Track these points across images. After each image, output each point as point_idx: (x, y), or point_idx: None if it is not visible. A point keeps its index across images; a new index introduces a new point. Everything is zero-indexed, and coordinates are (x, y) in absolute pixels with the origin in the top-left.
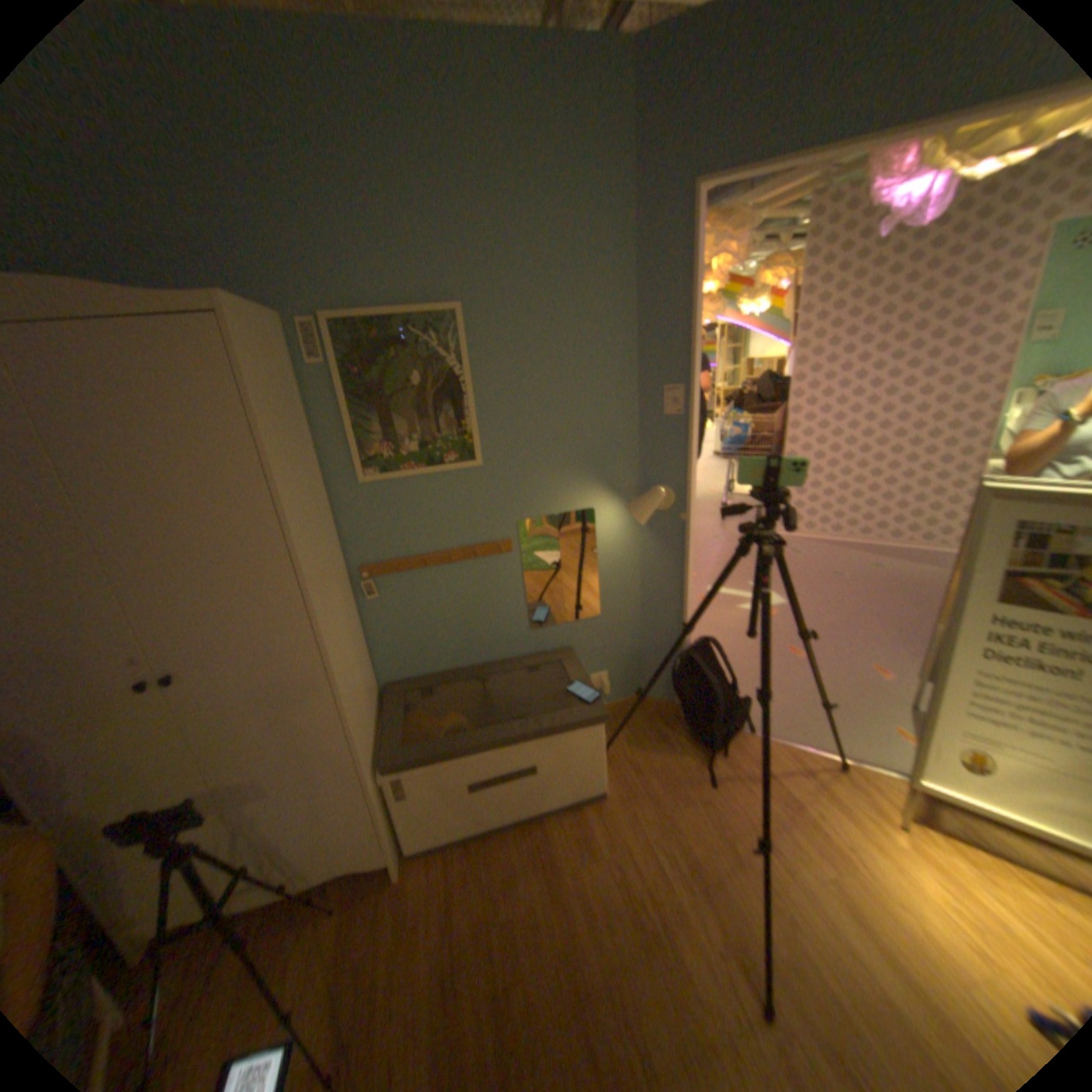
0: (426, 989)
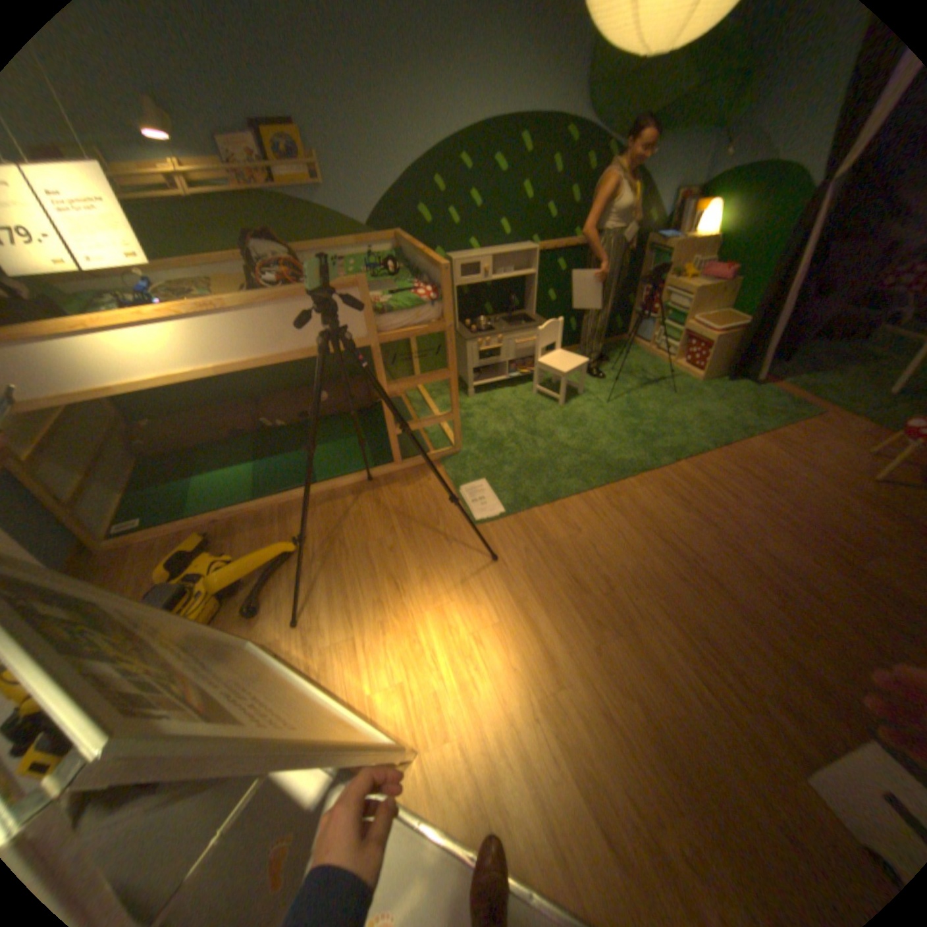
0: (838, 600)
